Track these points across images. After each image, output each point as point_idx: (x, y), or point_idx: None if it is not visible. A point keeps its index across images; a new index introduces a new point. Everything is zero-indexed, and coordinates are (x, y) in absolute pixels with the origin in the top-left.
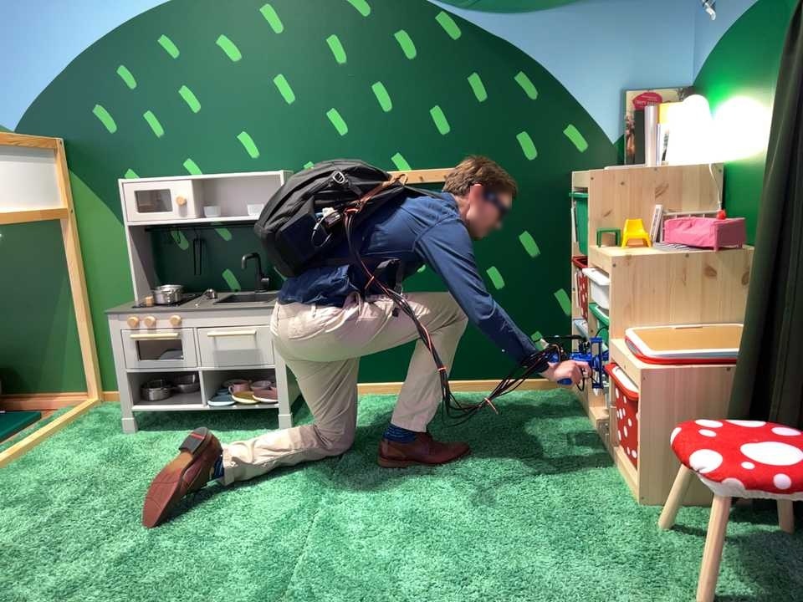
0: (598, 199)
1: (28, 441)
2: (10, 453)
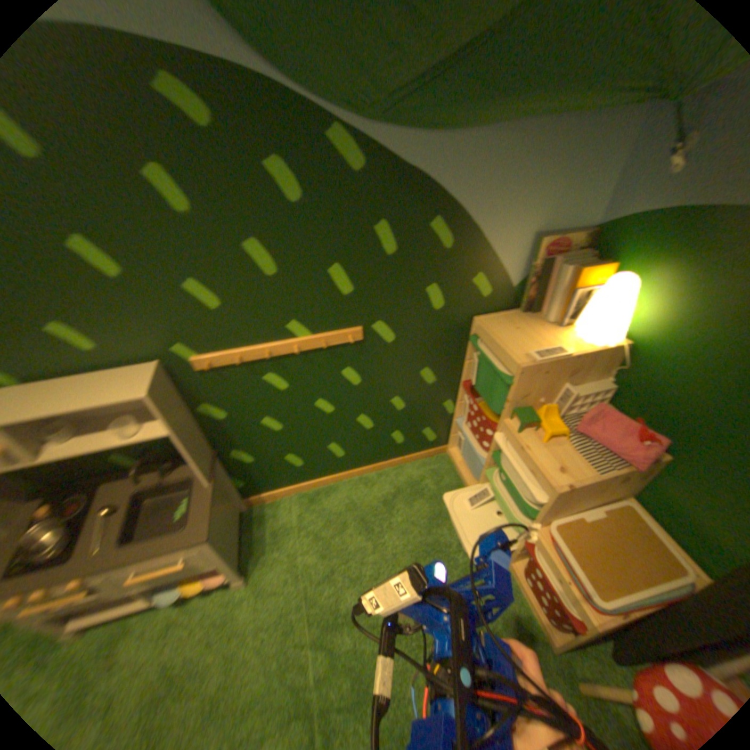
0: (523, 388)
1: None
2: None
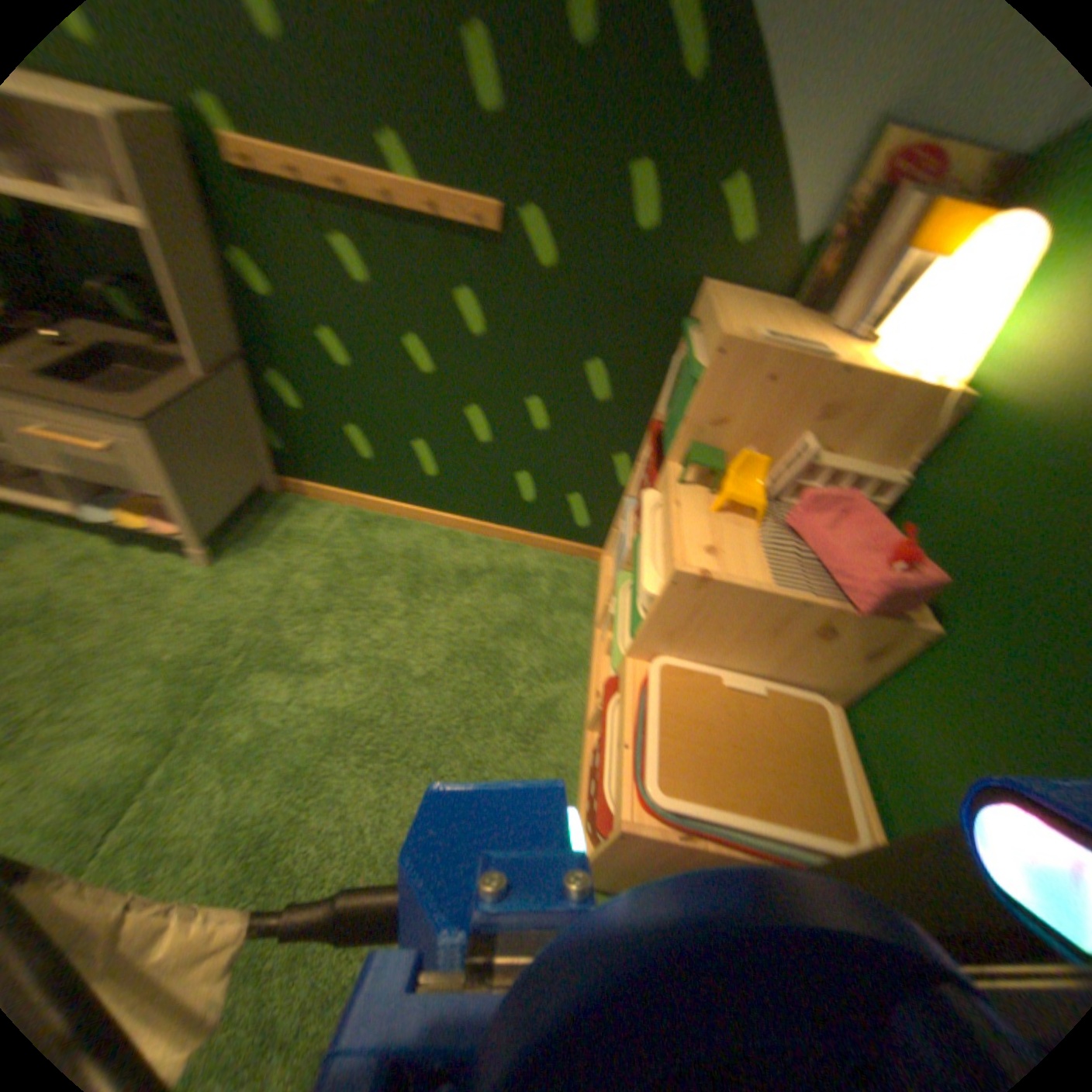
0: (717, 390)
1: None
2: None
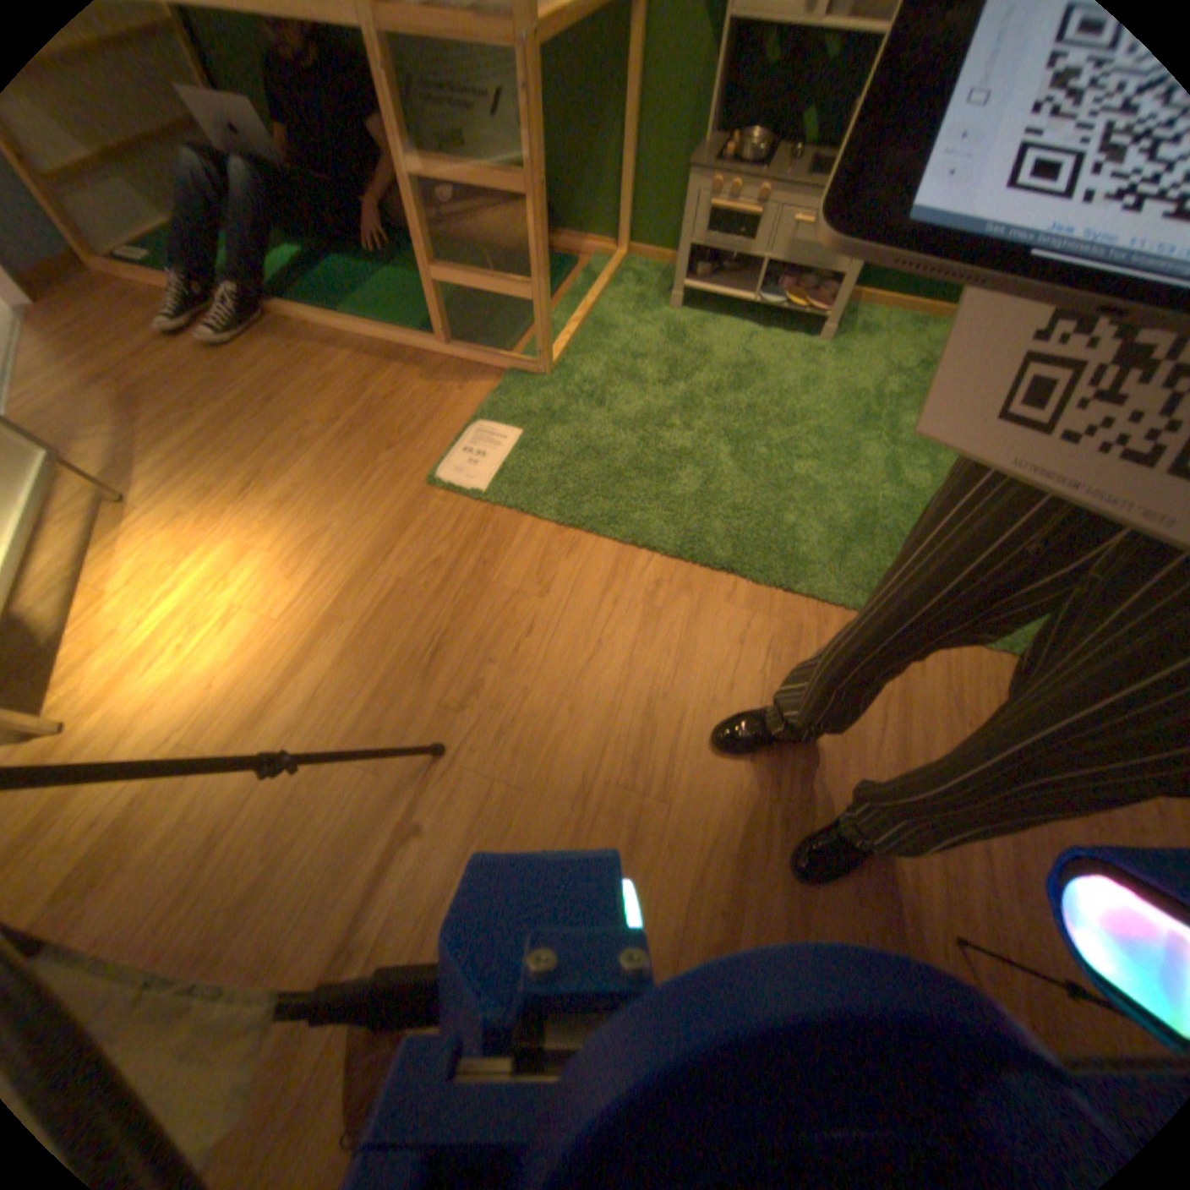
0: None
1: (589, 297)
2: (582, 310)
